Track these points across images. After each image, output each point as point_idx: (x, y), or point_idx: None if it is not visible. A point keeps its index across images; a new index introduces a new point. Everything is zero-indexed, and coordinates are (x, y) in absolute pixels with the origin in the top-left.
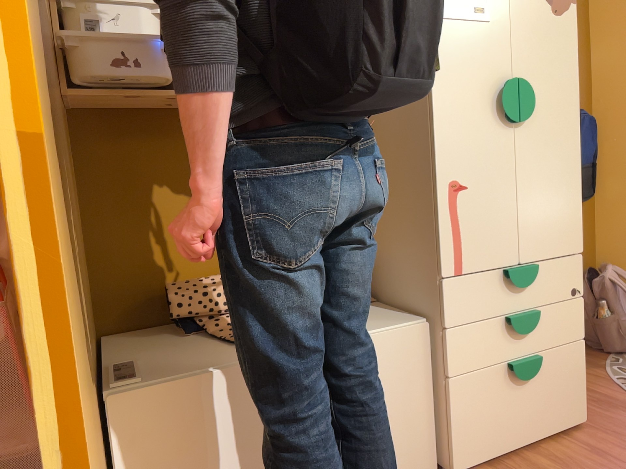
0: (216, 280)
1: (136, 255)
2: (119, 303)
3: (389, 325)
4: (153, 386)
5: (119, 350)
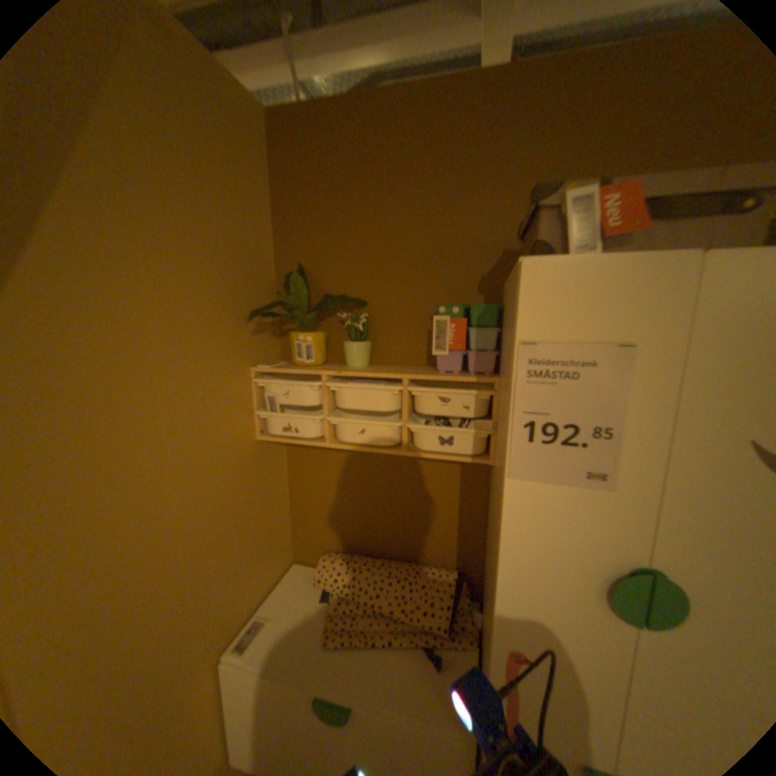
0: (351, 569)
1: (319, 522)
2: (307, 547)
3: (438, 717)
4: (247, 668)
5: (282, 594)
